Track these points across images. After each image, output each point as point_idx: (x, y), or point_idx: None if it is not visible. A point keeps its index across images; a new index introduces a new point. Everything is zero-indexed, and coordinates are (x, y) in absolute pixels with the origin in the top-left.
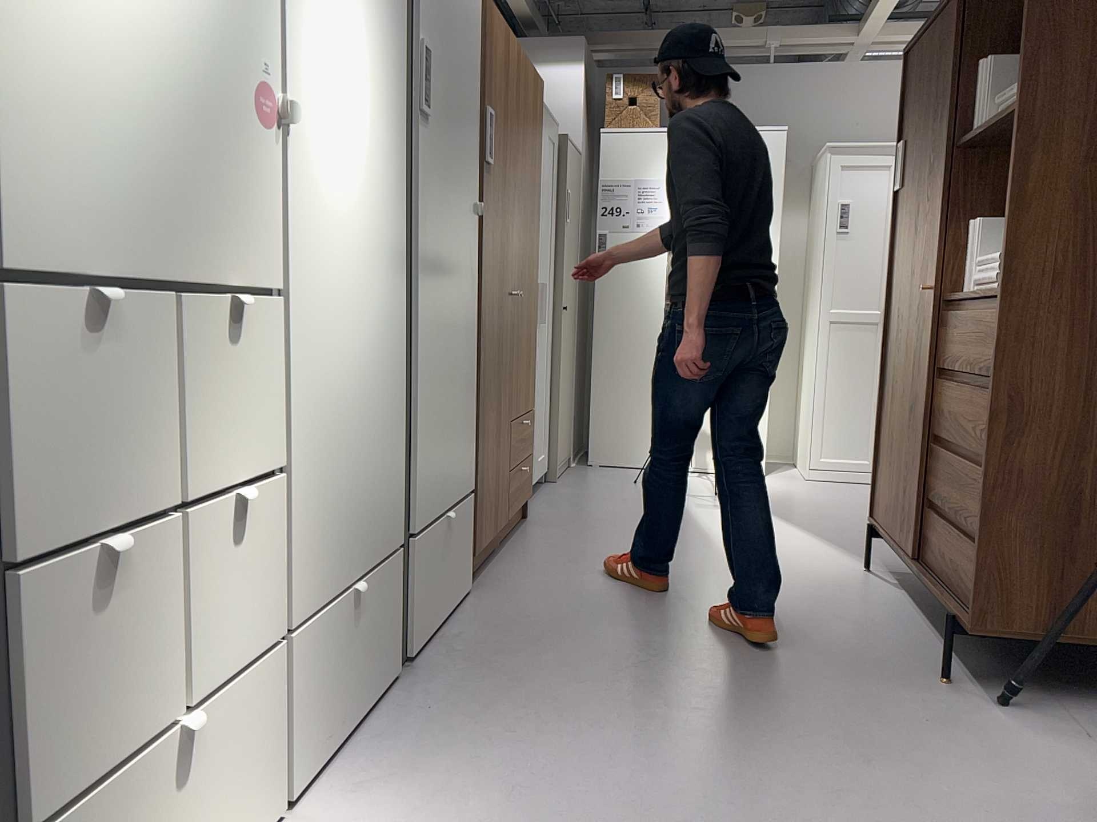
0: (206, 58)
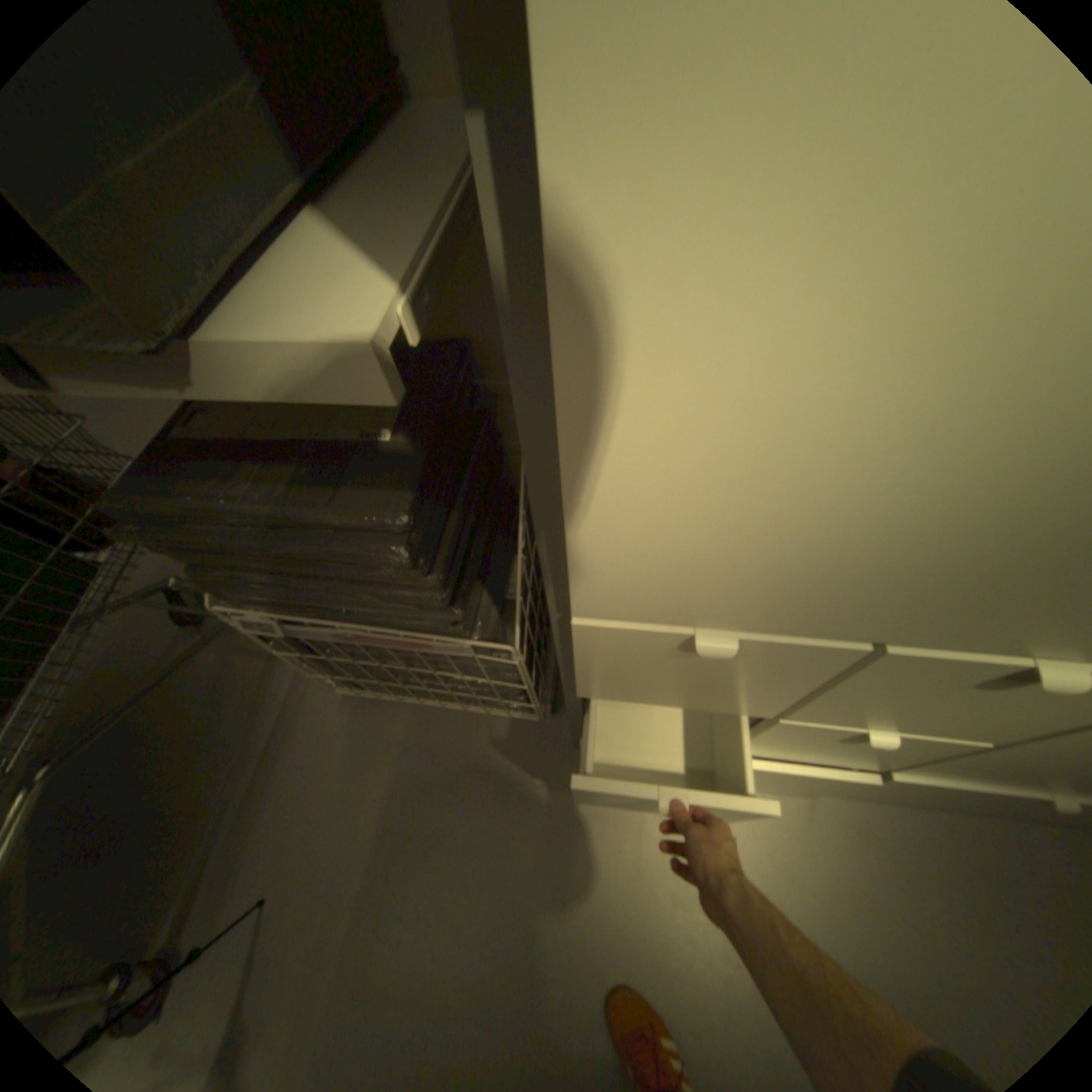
0: None
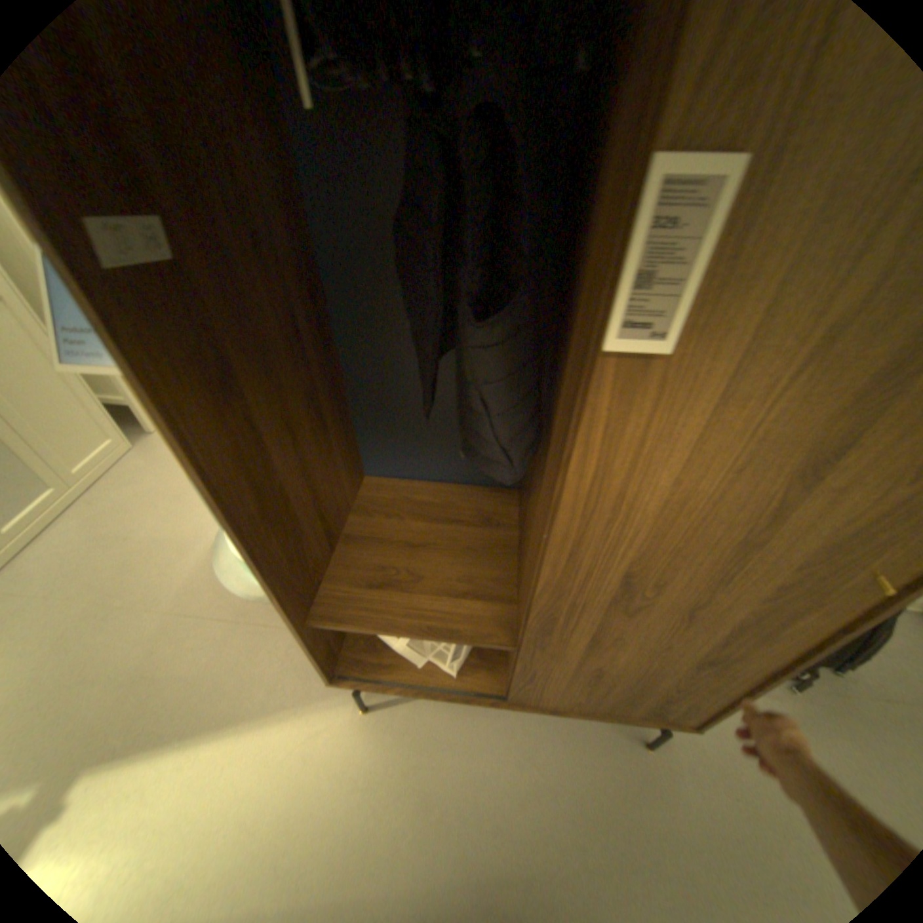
0: None
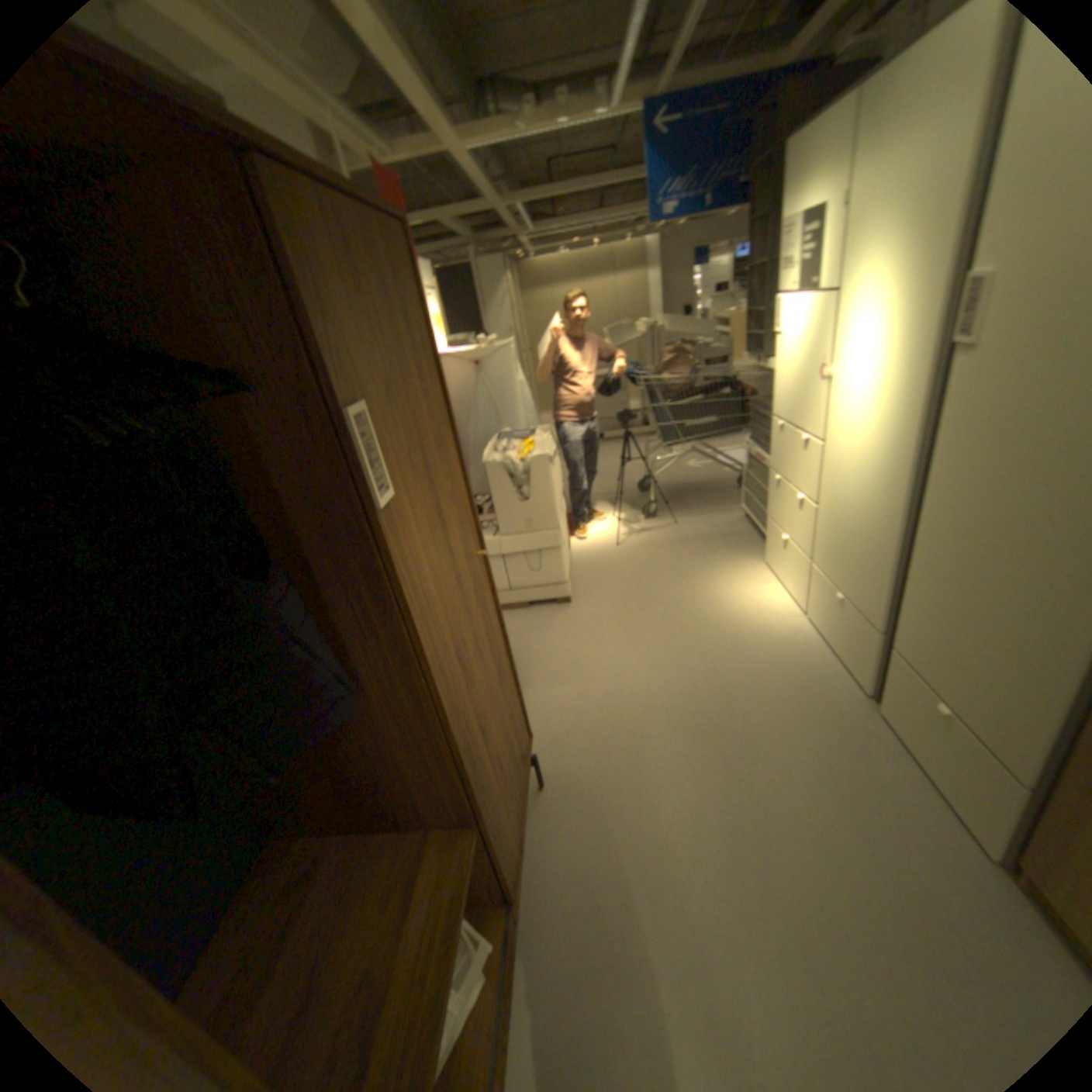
0: (813, 363)
